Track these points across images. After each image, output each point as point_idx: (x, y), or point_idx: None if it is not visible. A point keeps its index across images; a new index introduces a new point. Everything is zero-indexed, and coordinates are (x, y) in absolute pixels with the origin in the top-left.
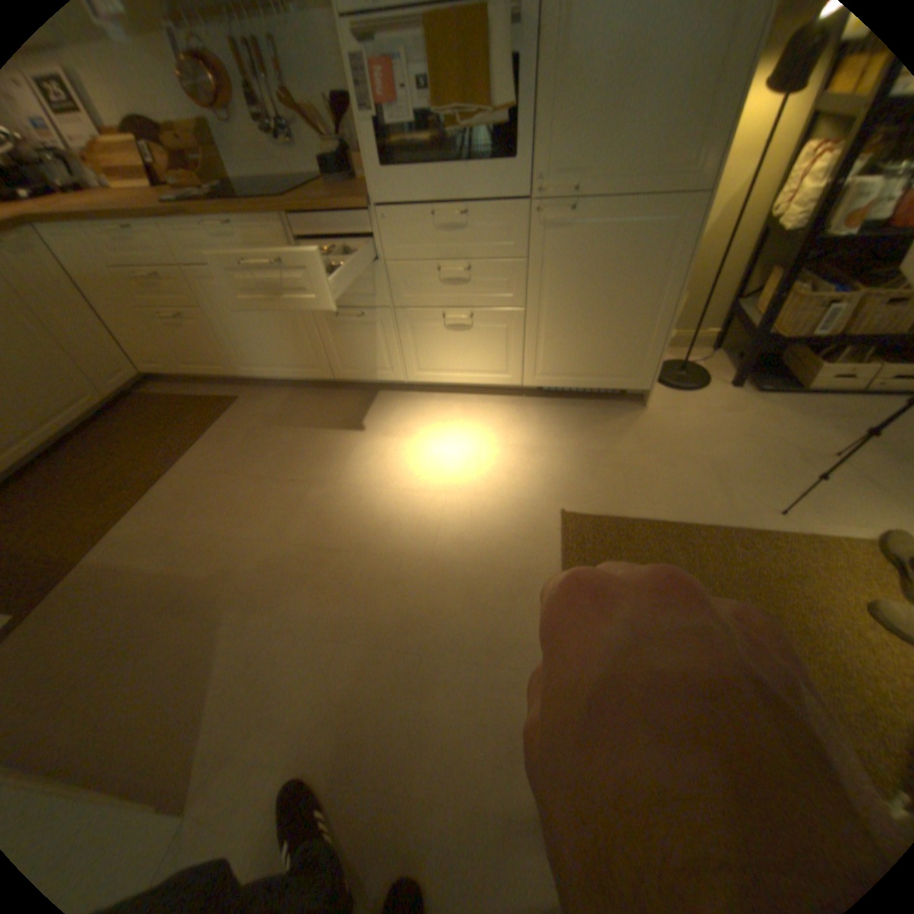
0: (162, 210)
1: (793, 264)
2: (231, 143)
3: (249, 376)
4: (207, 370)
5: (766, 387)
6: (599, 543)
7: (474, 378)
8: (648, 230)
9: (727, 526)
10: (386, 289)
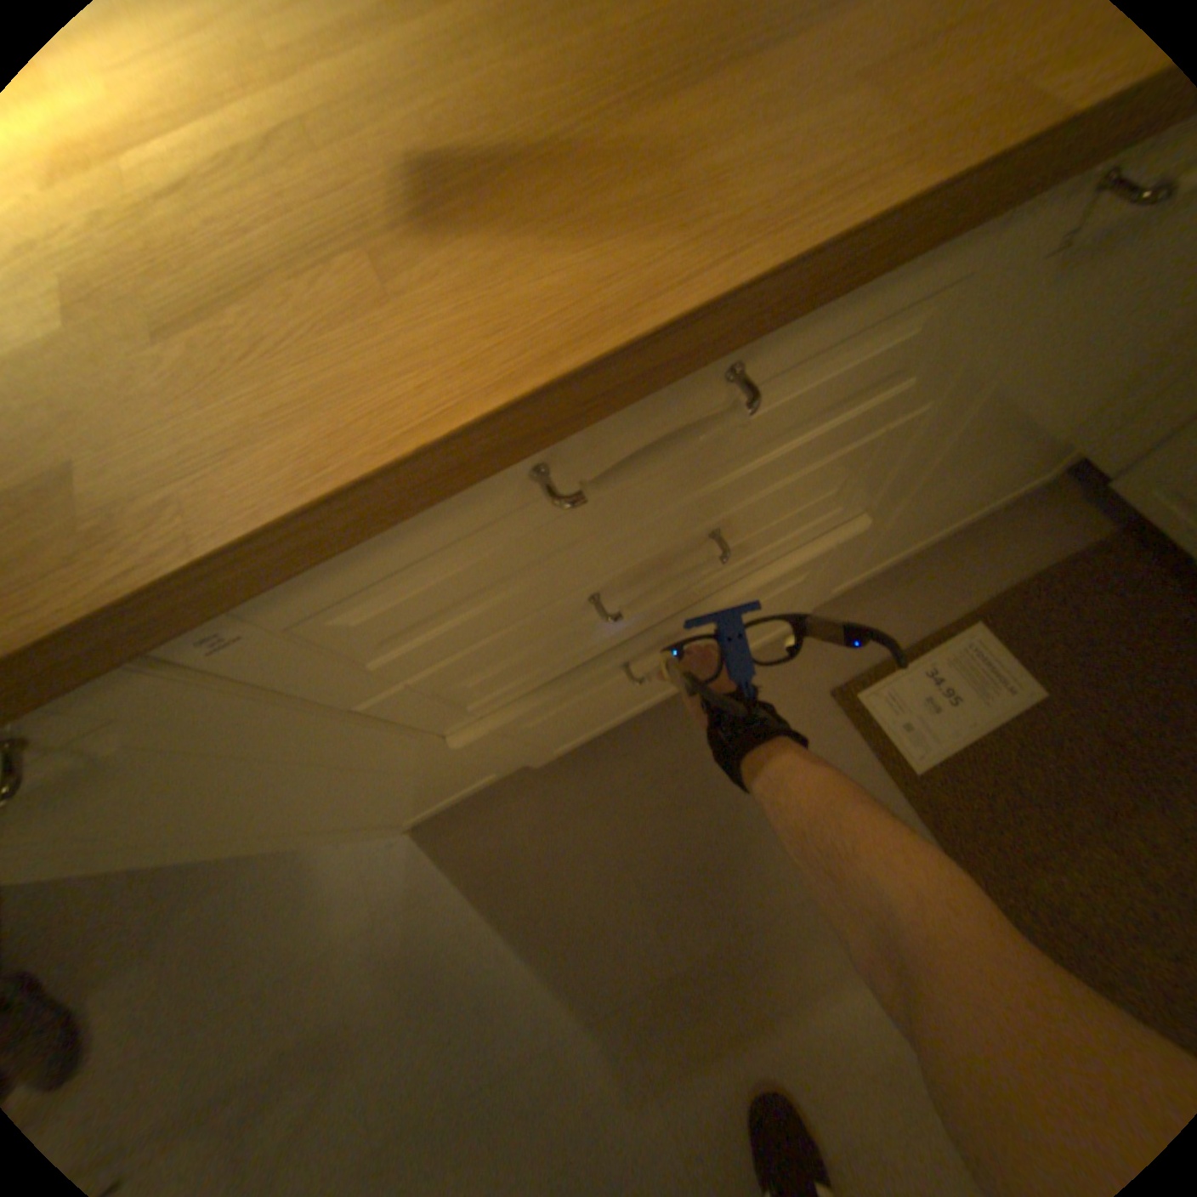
0: None
1: None
2: None
3: None
4: None
5: None
6: None
7: None
8: None
9: None
10: None
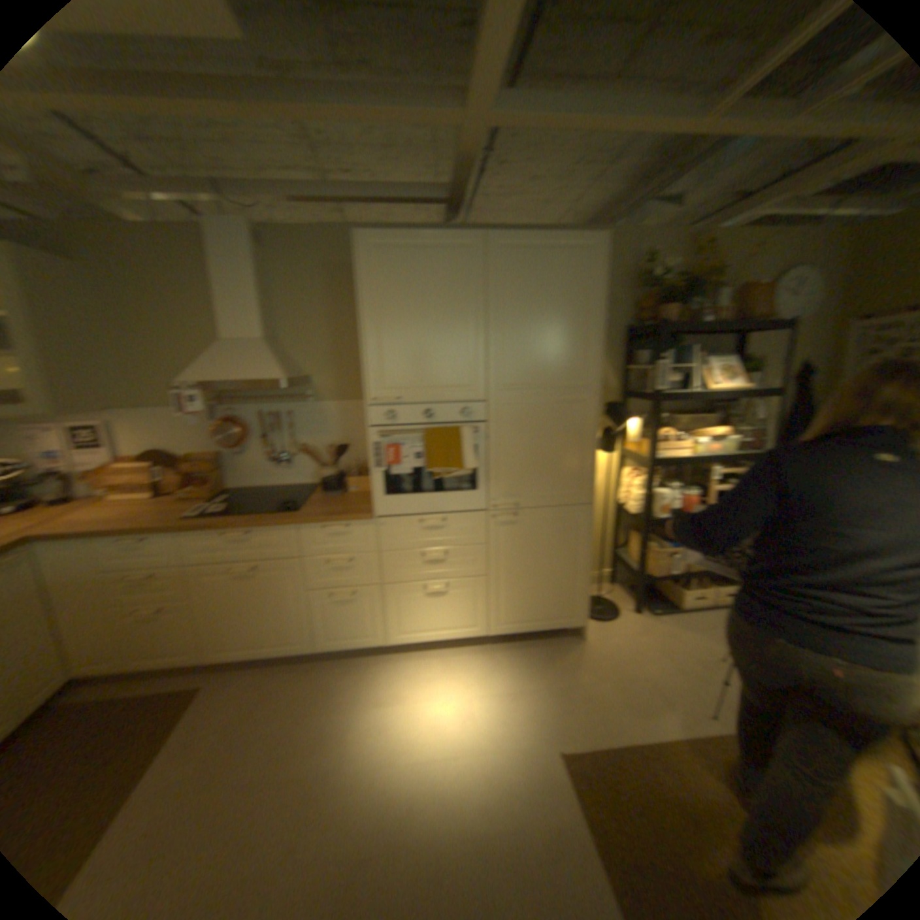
0: (194, 527)
1: (644, 535)
2: (242, 466)
3: (221, 661)
4: (172, 661)
5: (657, 614)
6: (603, 782)
7: (449, 635)
8: (563, 526)
9: (685, 742)
10: (380, 572)
